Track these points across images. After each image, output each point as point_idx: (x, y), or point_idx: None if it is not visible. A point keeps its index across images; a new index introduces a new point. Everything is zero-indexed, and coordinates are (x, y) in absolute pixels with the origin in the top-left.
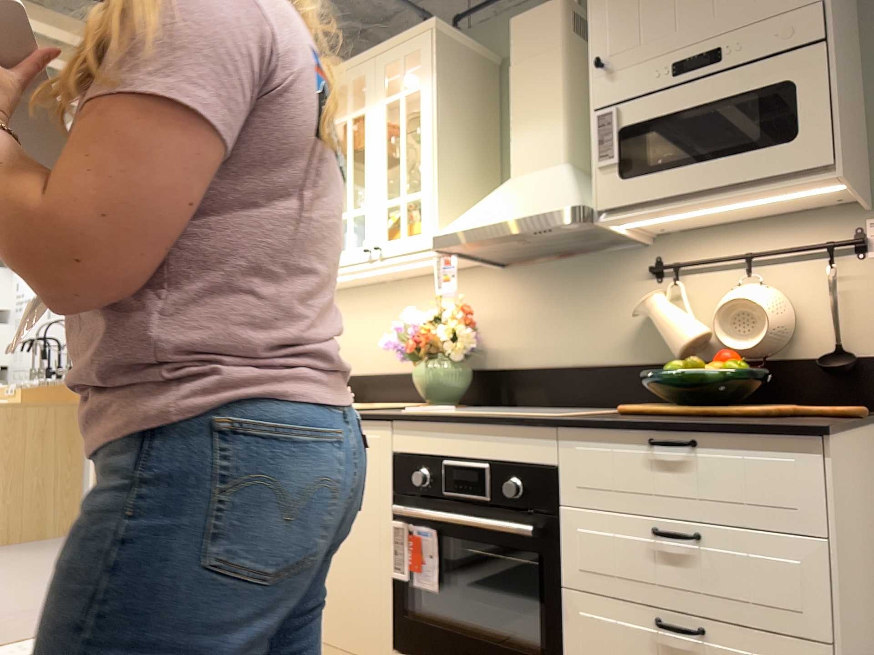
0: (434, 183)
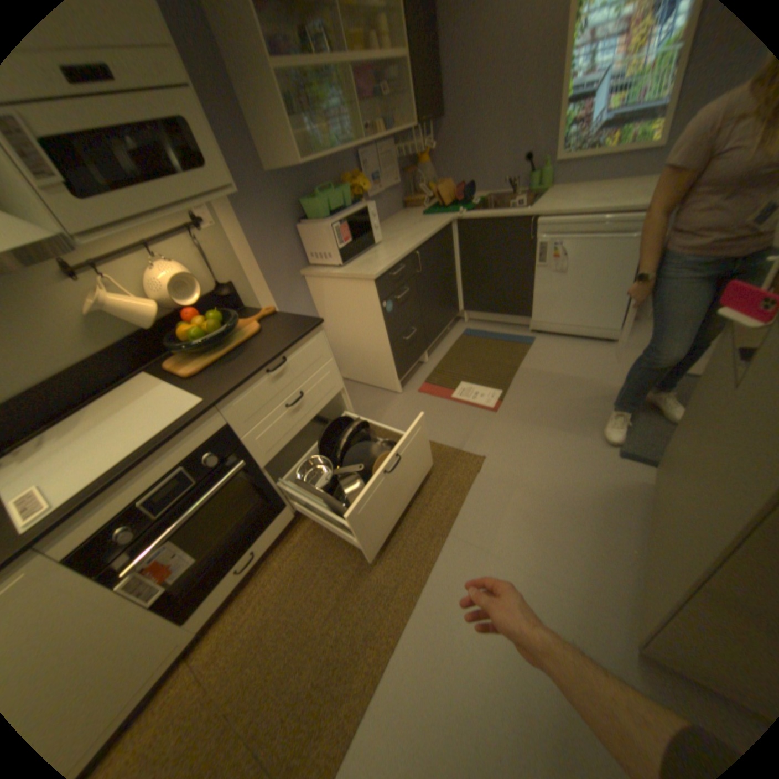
0: None
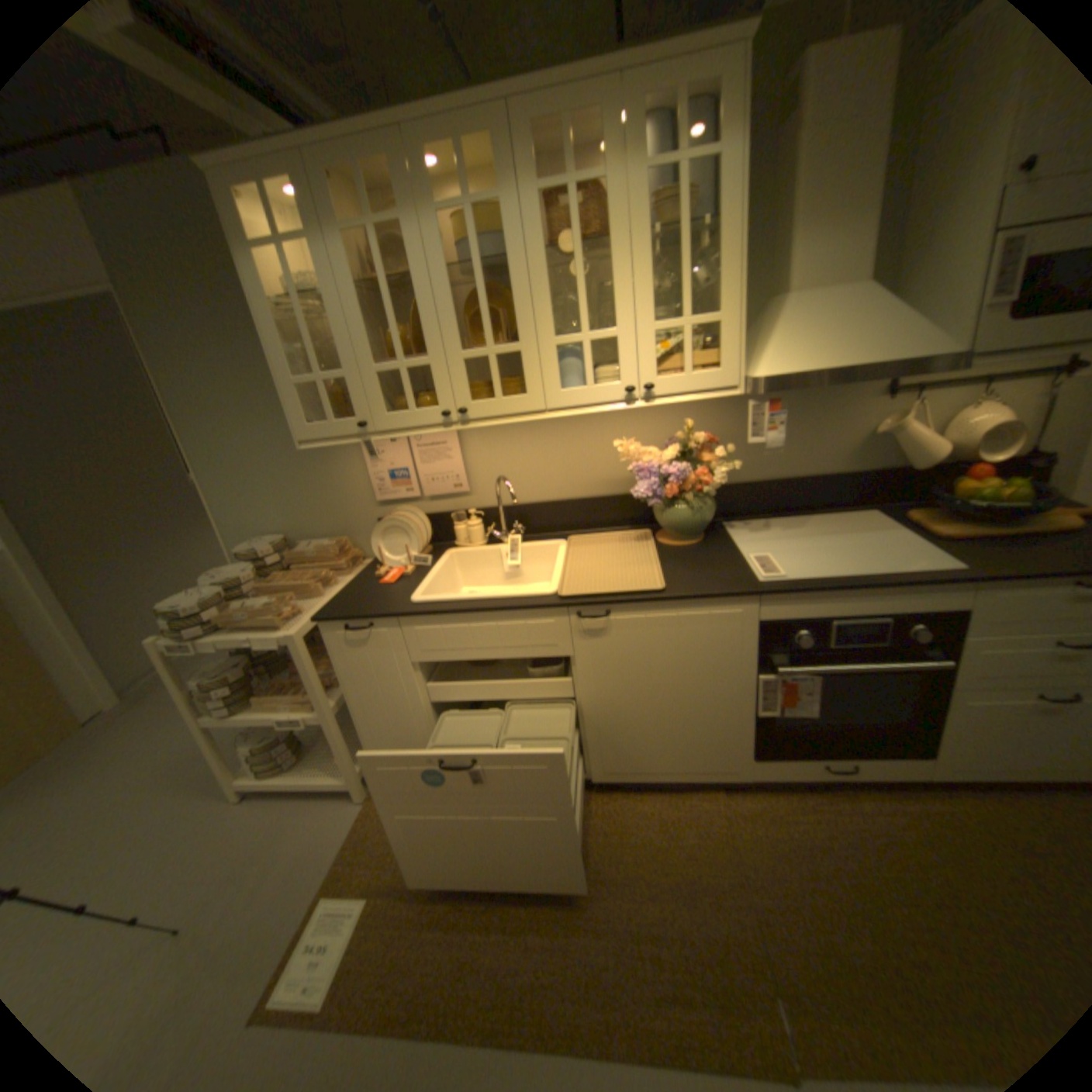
0: (744, 304)
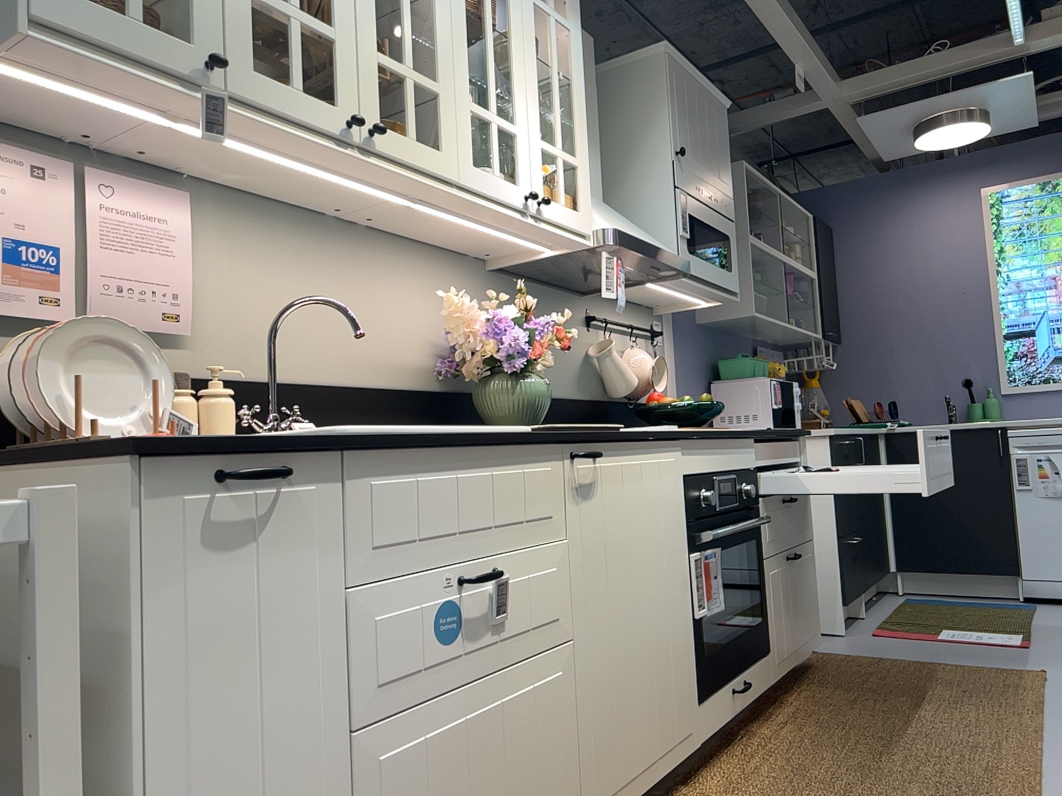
0: (588, 160)
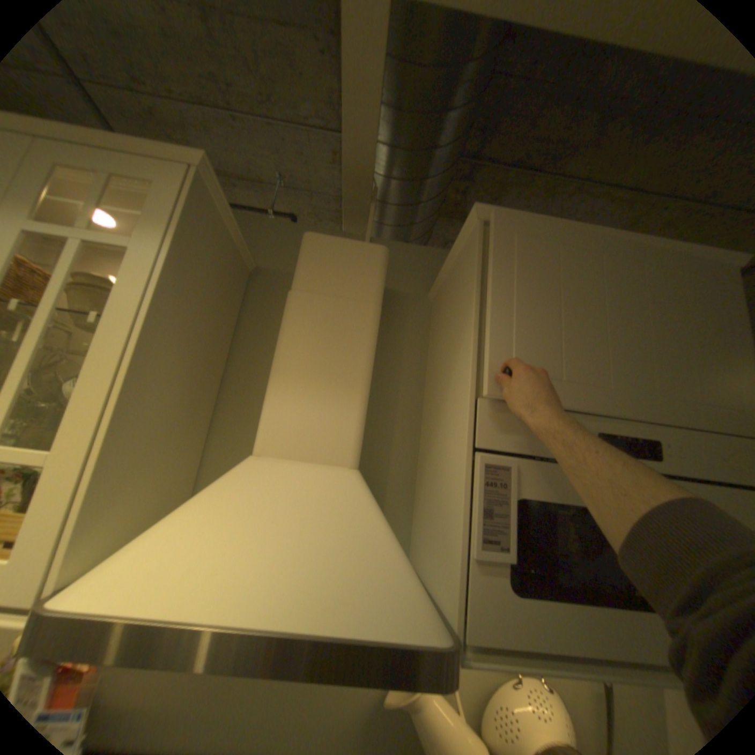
0: (97, 446)
